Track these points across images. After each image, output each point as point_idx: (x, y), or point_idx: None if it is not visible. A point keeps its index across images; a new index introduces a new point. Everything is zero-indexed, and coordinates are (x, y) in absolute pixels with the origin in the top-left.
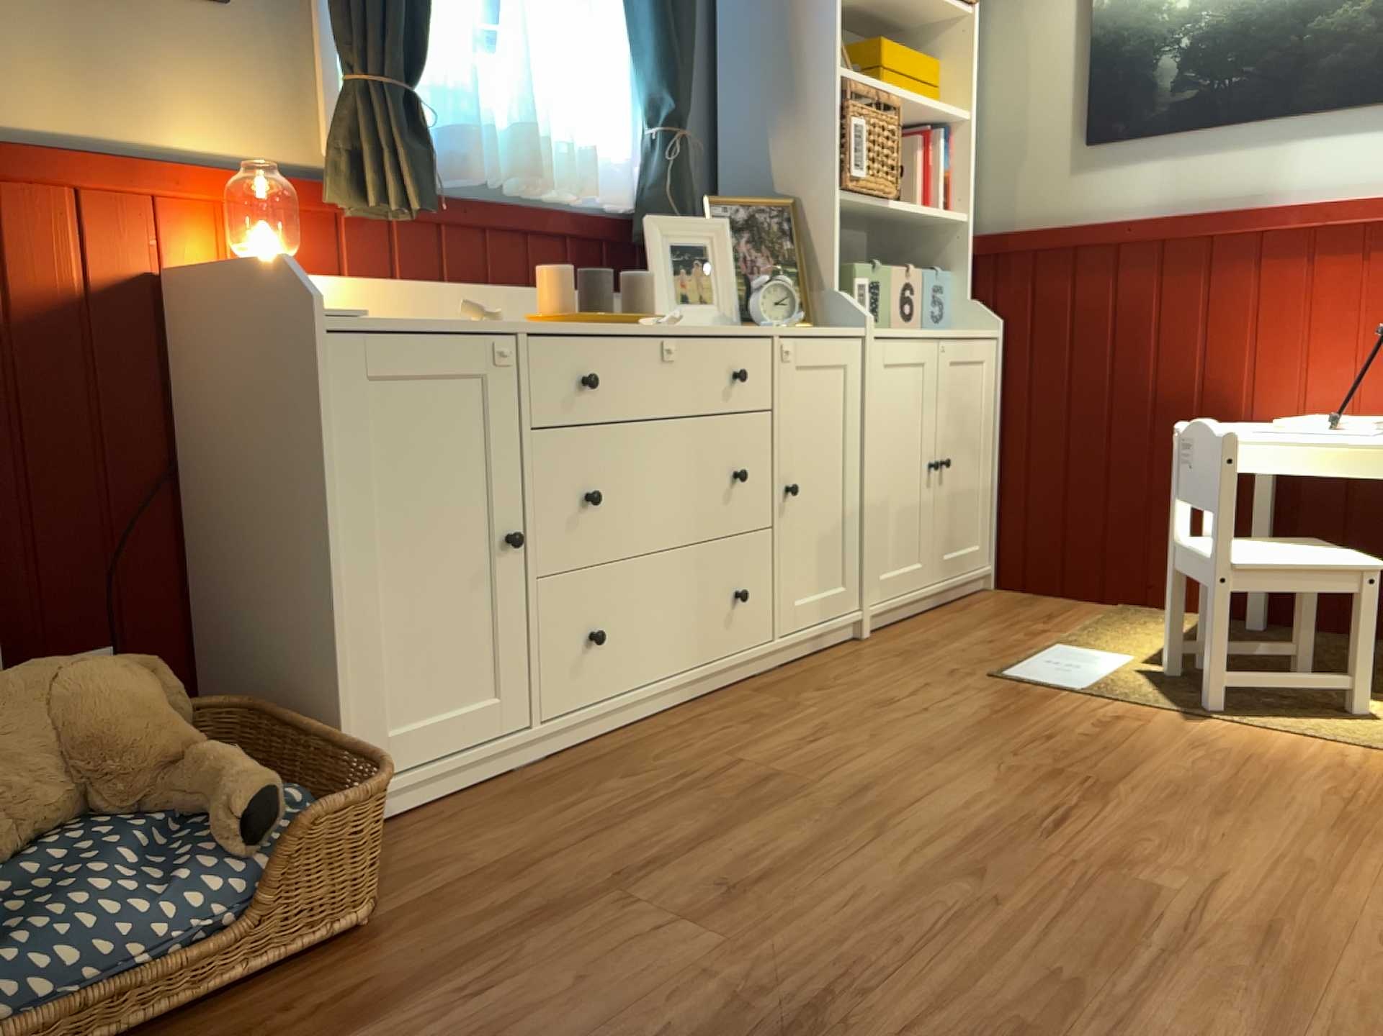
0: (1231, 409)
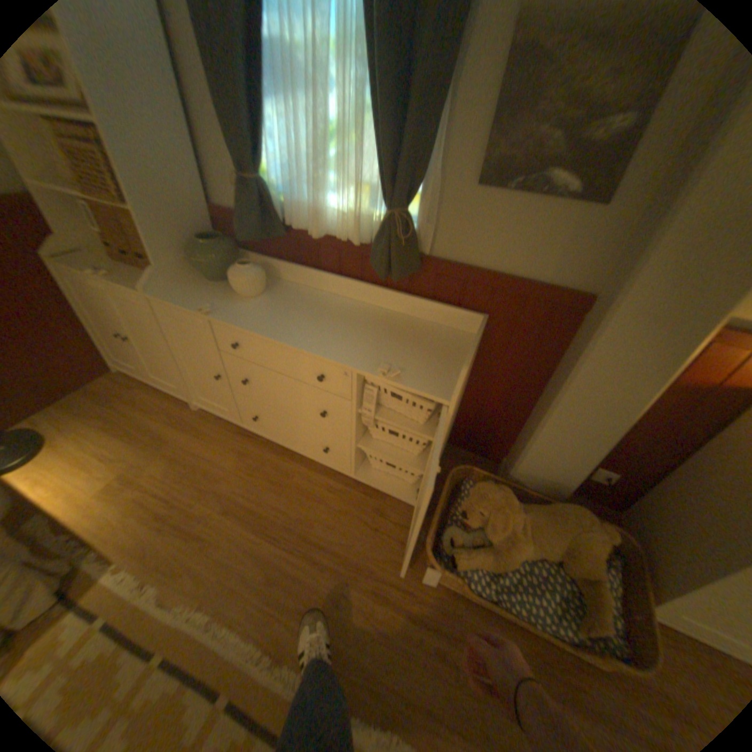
0: None
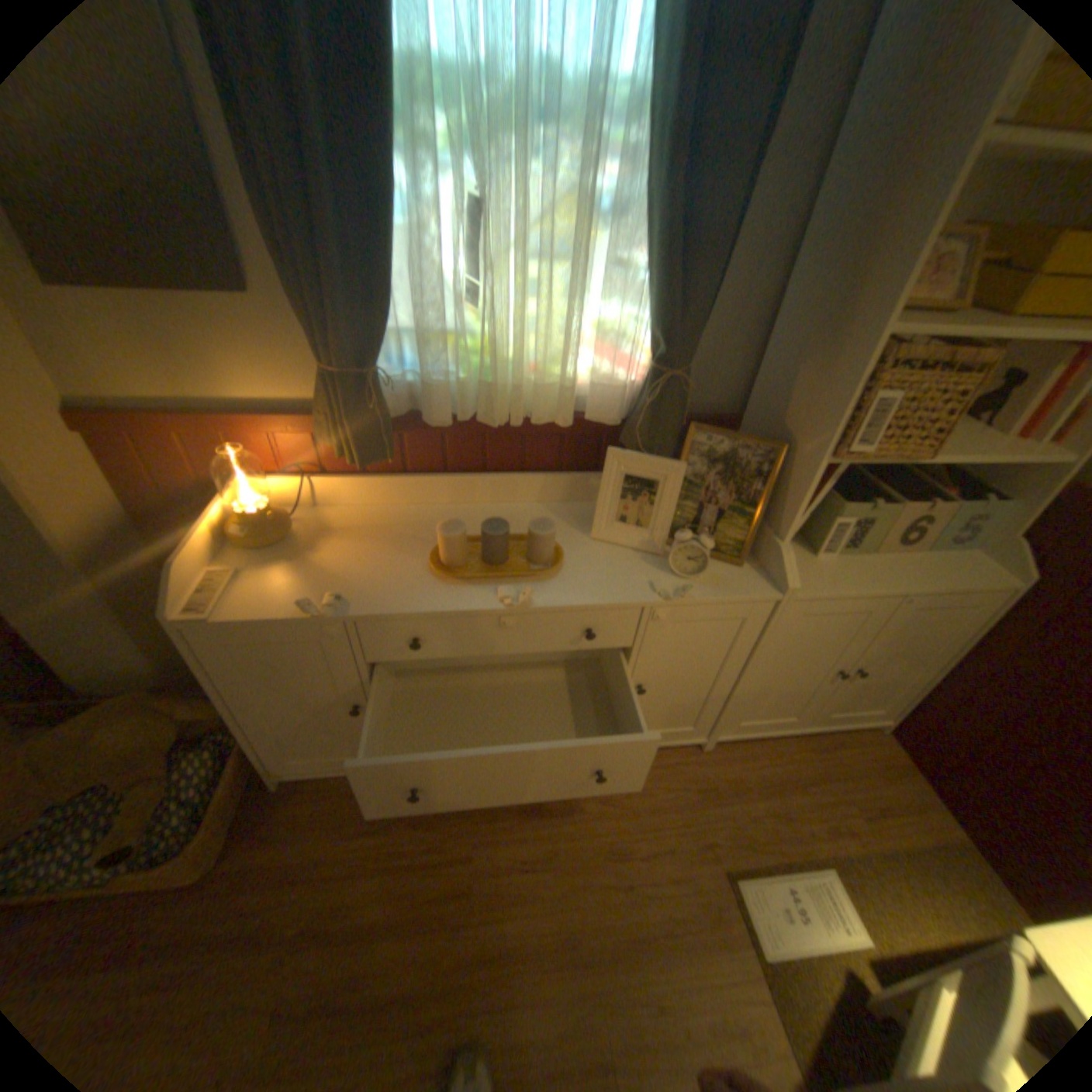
0: None
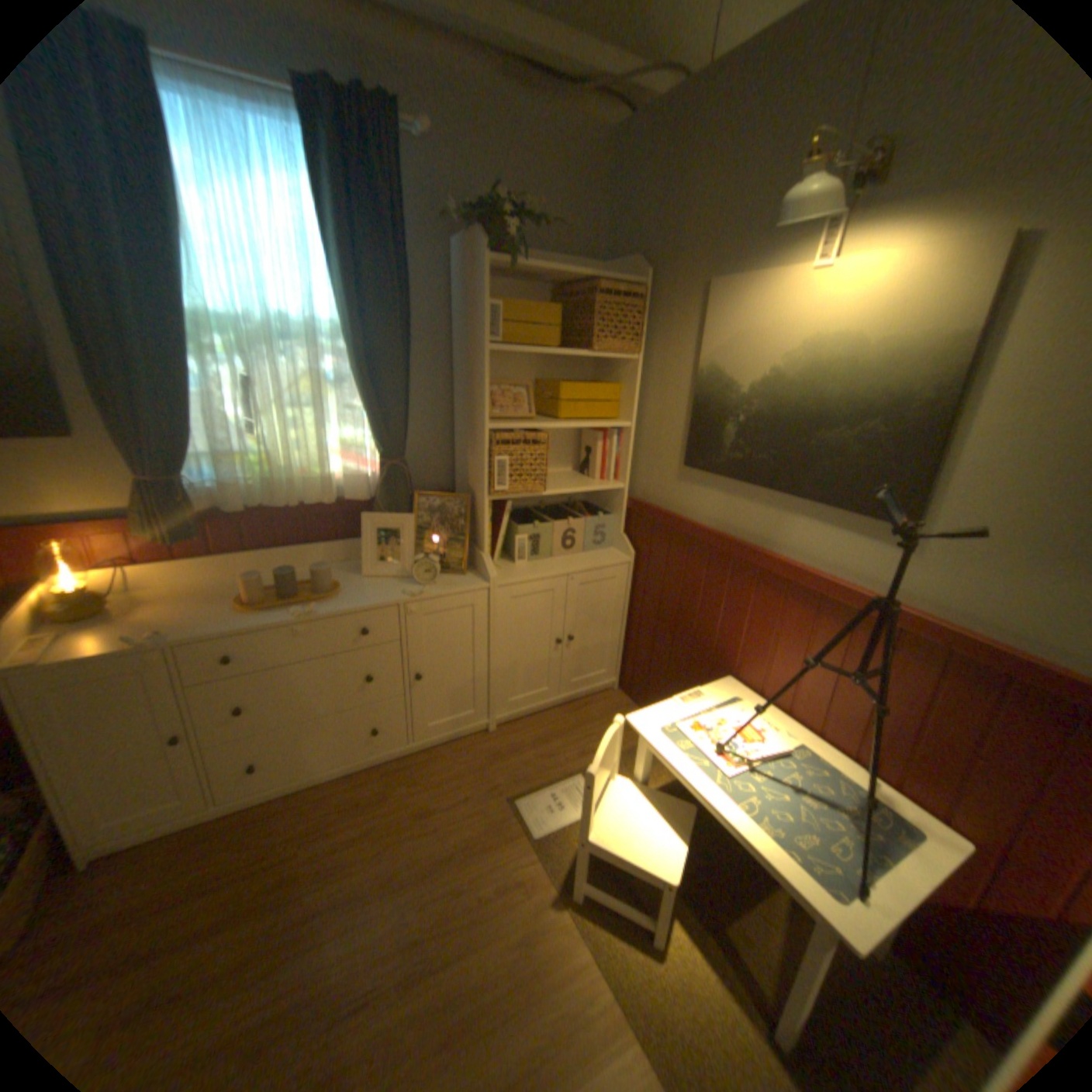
0: (730, 667)
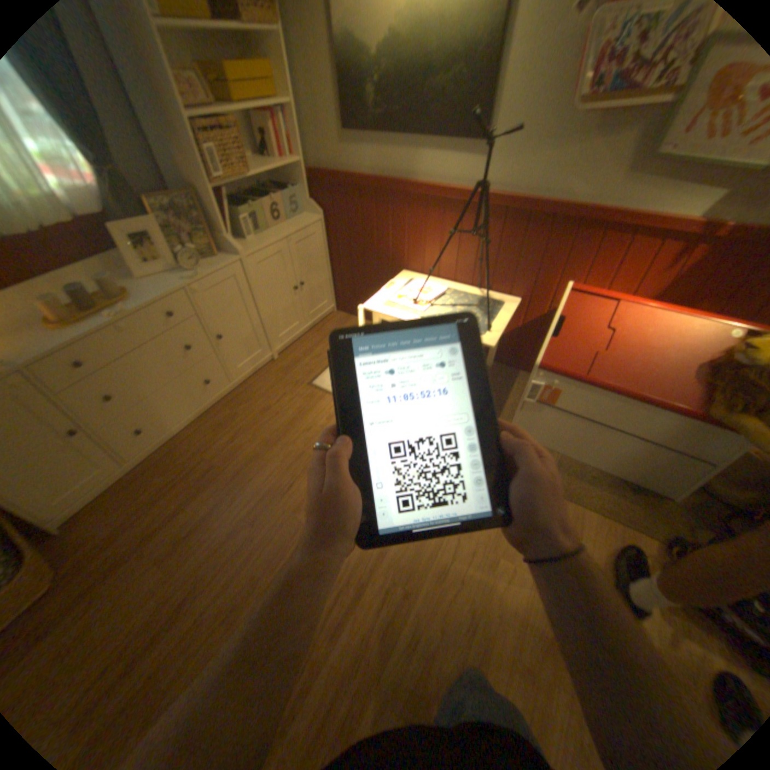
0: (402, 264)
